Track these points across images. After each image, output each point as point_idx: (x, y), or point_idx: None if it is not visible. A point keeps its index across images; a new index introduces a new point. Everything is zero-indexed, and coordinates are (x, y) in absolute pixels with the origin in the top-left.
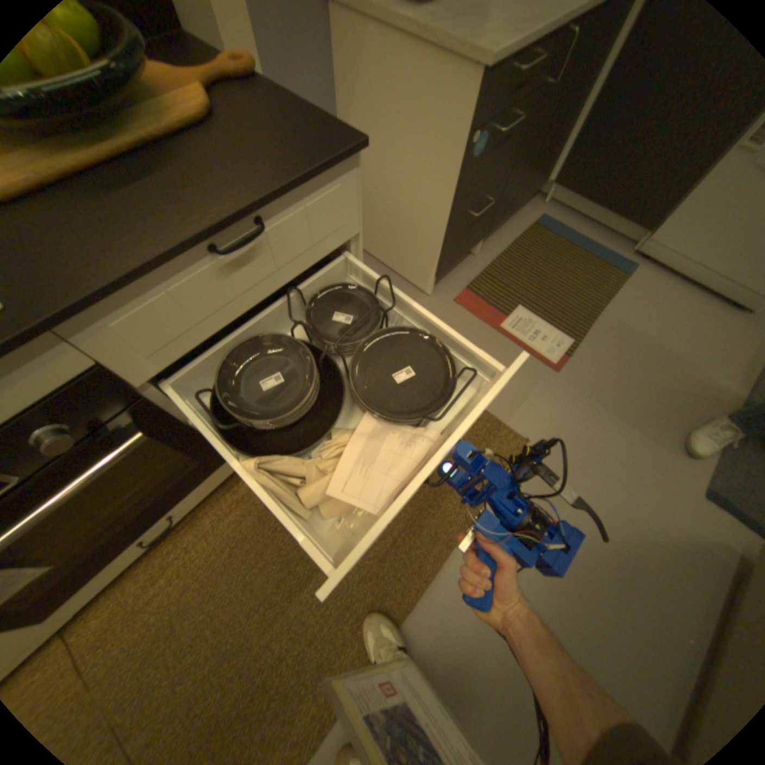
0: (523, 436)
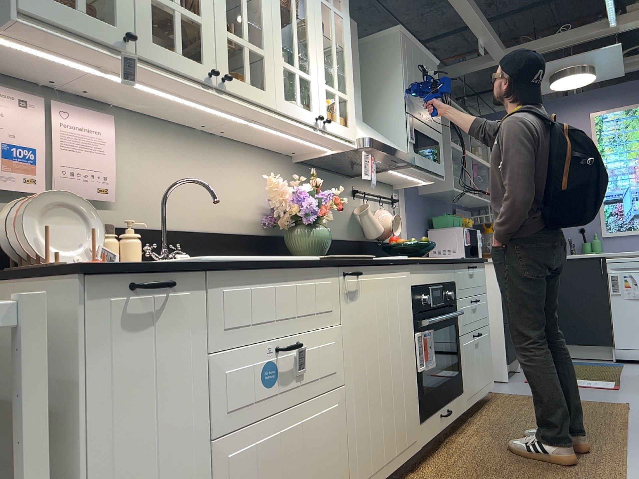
0: (624, 403)
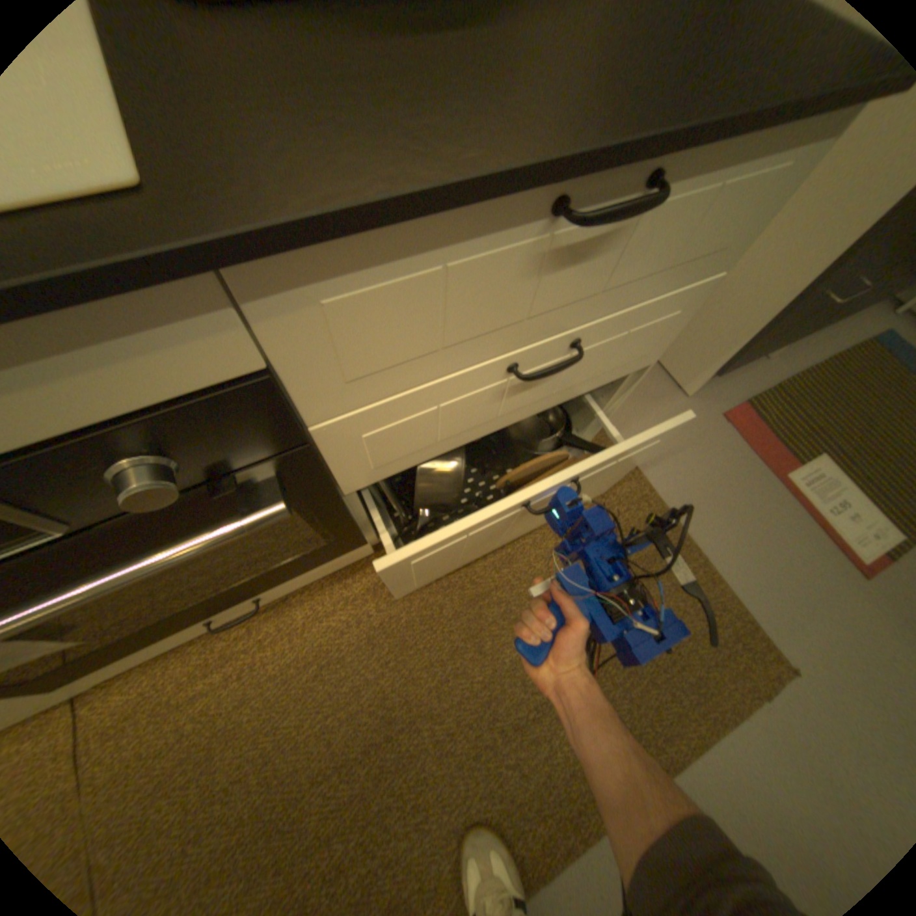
0: (794, 662)
